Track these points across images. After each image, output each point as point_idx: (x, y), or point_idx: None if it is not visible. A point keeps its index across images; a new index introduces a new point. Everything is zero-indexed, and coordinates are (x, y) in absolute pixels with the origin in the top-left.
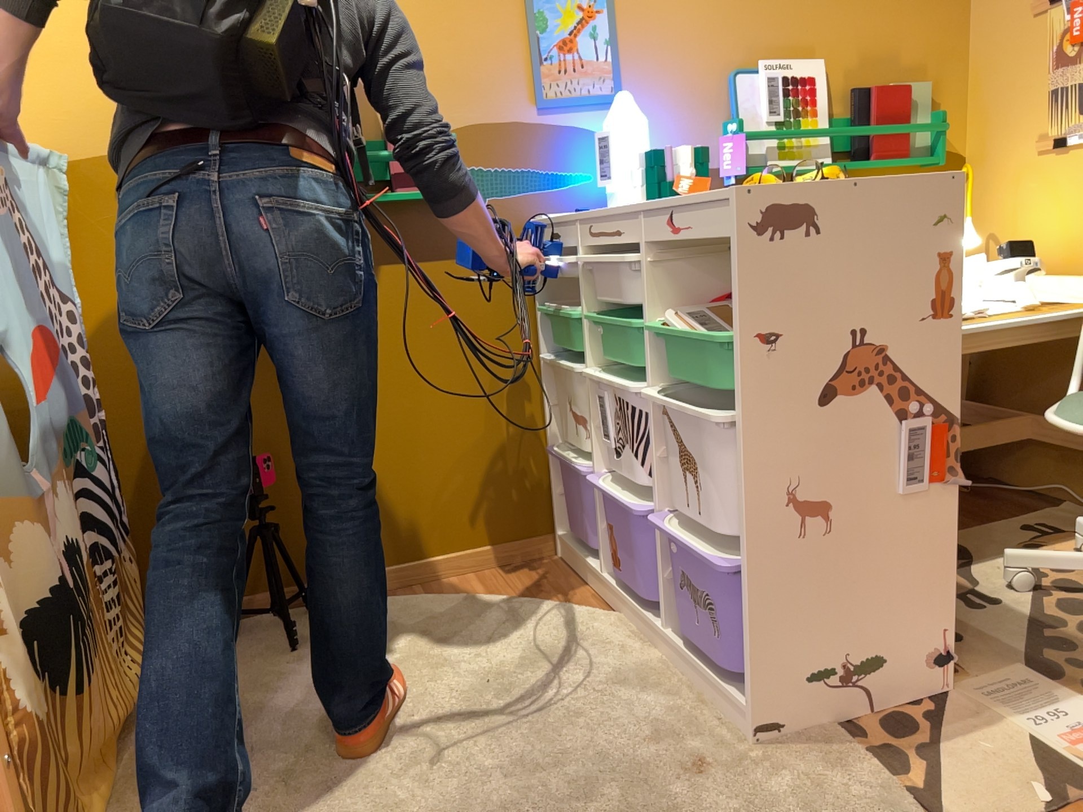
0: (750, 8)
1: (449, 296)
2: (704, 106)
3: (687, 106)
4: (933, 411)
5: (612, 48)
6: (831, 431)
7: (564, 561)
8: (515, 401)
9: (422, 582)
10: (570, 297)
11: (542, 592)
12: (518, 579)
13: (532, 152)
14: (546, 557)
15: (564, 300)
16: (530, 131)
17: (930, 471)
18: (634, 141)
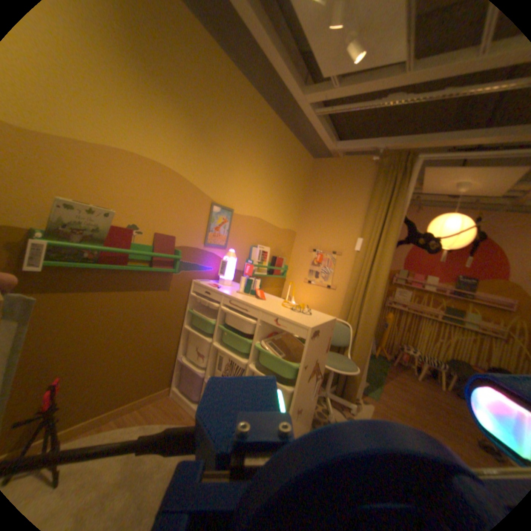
0: (259, 230)
1: (159, 305)
2: (244, 253)
3: (240, 253)
4: (322, 376)
5: (228, 233)
6: (309, 388)
7: (174, 401)
8: (170, 342)
9: (115, 421)
10: (198, 307)
11: (171, 420)
12: (158, 413)
13: (199, 259)
14: (166, 399)
15: (197, 309)
16: (200, 252)
17: (319, 392)
18: (233, 266)
